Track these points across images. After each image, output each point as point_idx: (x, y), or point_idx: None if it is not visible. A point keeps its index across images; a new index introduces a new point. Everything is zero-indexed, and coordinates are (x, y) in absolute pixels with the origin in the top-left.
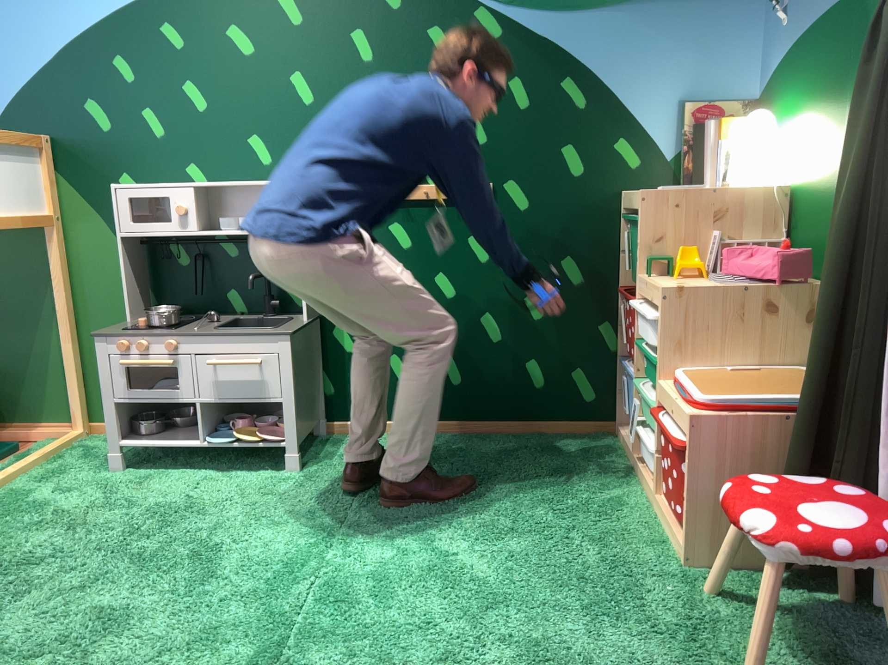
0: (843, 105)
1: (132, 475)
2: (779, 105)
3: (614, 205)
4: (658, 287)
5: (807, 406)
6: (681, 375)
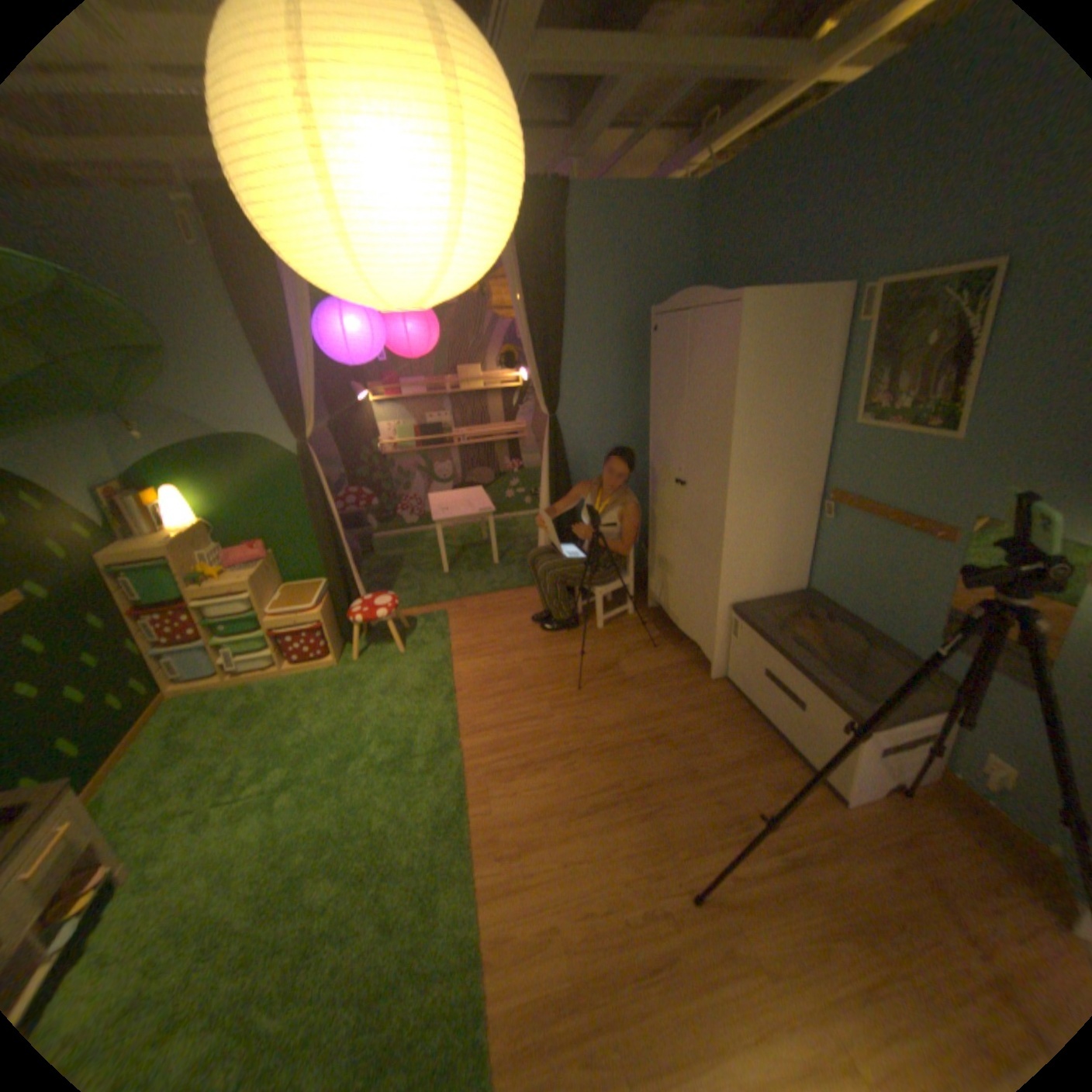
0: (236, 480)
1: None
2: (158, 481)
3: (92, 568)
4: (232, 585)
5: (334, 587)
6: (265, 615)
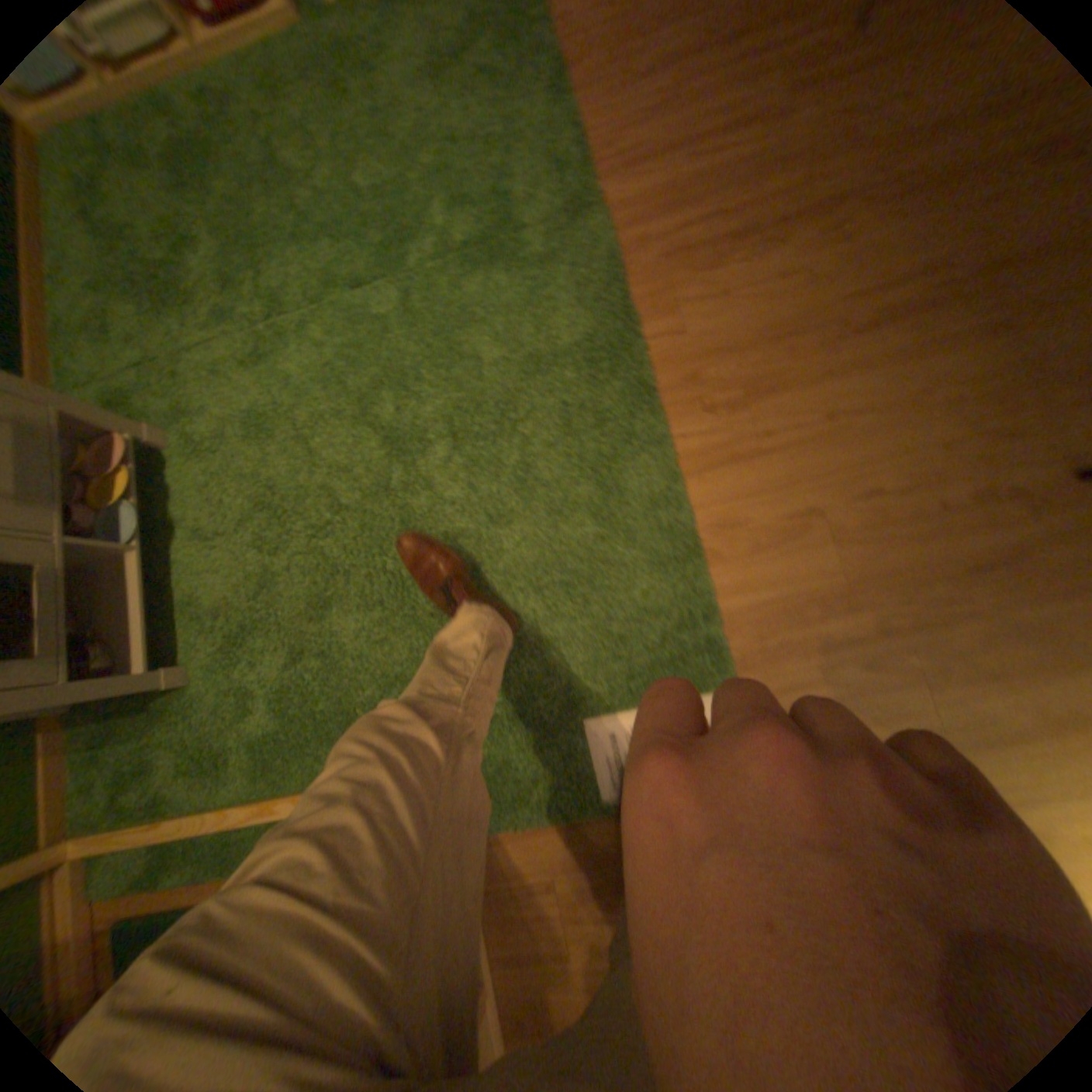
0: None
1: (187, 644)
2: None
3: None
4: None
5: None
6: None
